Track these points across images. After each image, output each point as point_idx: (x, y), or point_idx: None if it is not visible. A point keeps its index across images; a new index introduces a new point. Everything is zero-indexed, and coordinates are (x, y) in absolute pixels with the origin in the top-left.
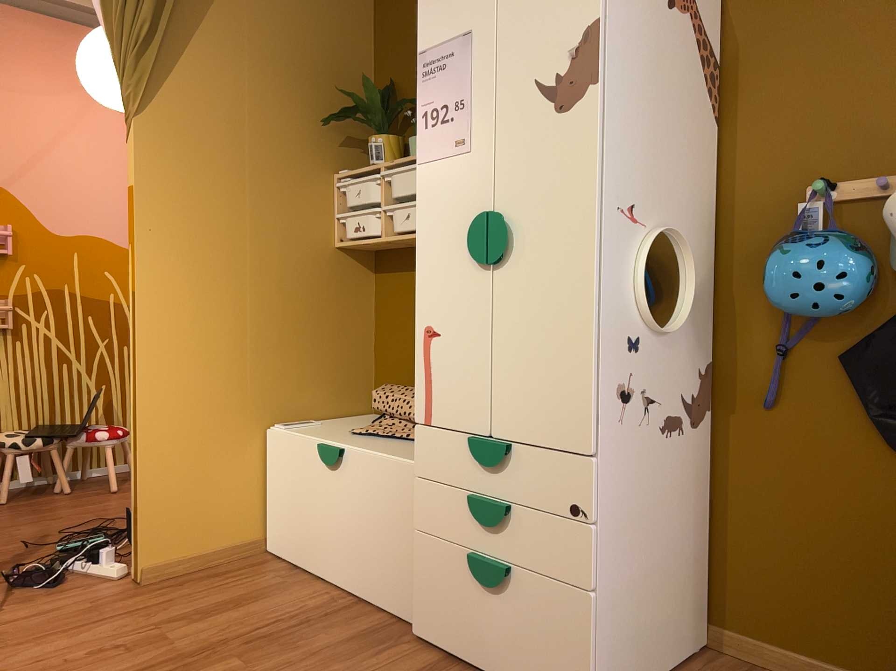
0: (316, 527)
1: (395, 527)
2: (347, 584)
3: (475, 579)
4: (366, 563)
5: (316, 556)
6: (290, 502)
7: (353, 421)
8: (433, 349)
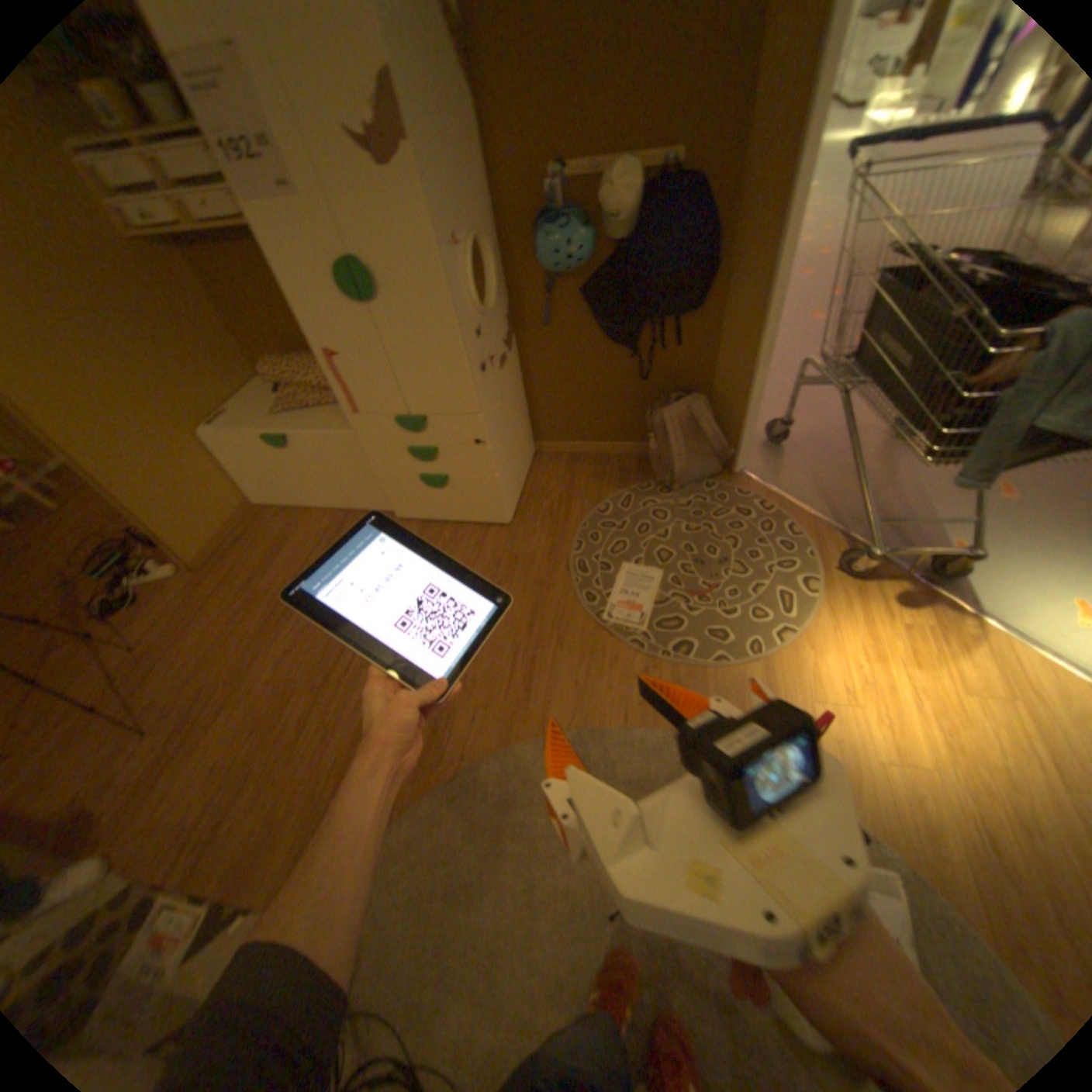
0: (288, 485)
1: (354, 472)
2: (333, 507)
3: (427, 488)
4: (341, 494)
5: (298, 499)
6: (254, 477)
7: (252, 397)
8: (336, 367)
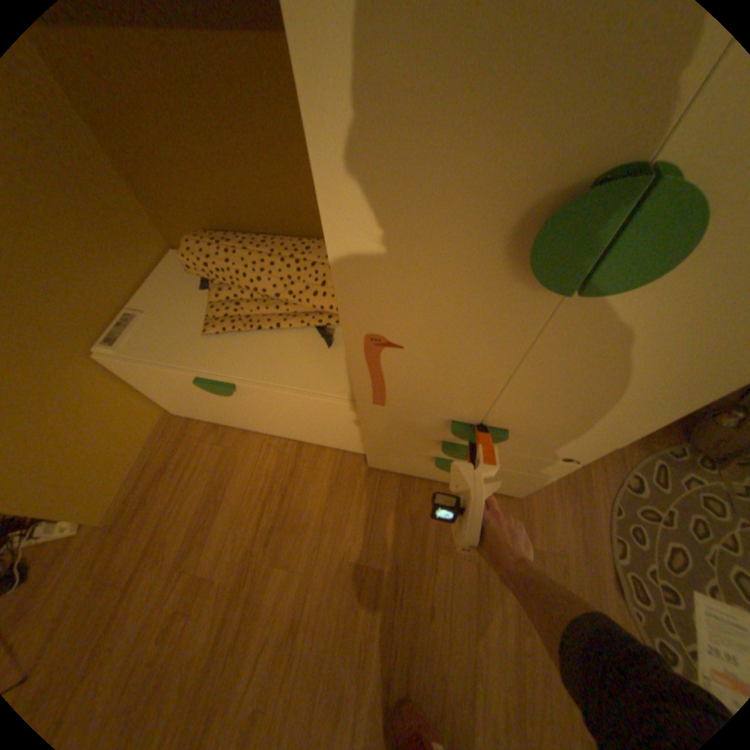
0: (227, 413)
1: (329, 424)
2: (282, 435)
3: (442, 469)
4: (300, 432)
5: (237, 423)
6: (179, 400)
7: (171, 285)
8: (389, 358)
